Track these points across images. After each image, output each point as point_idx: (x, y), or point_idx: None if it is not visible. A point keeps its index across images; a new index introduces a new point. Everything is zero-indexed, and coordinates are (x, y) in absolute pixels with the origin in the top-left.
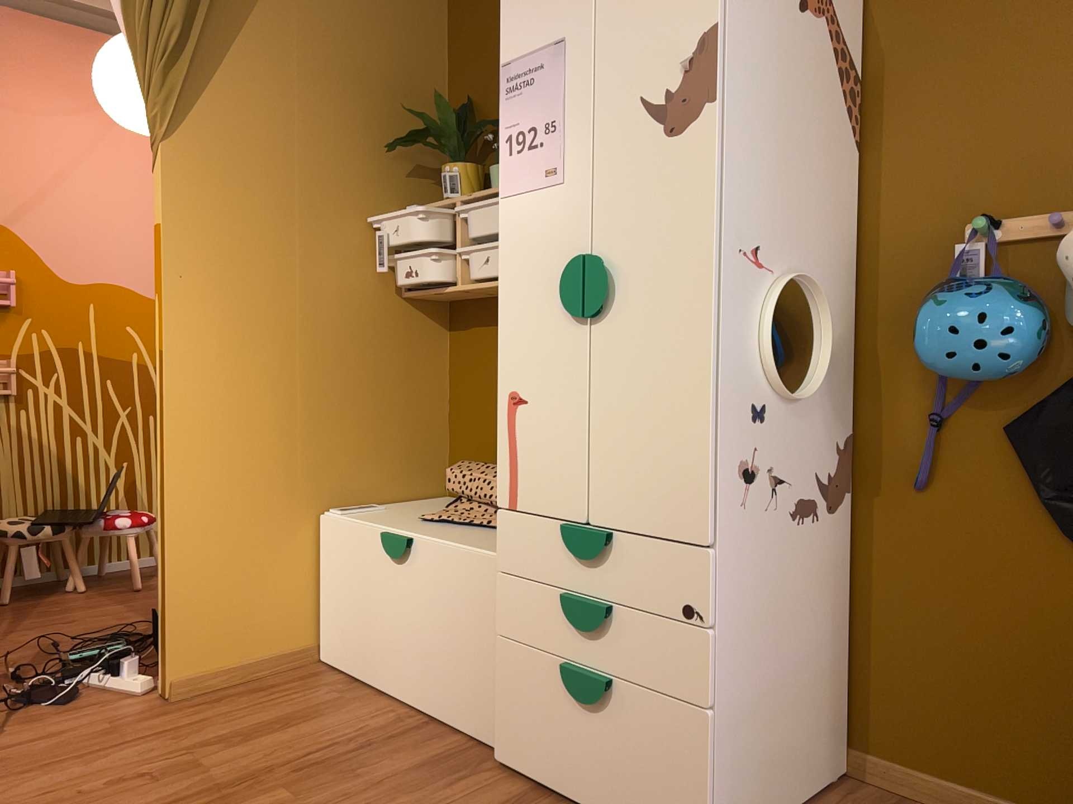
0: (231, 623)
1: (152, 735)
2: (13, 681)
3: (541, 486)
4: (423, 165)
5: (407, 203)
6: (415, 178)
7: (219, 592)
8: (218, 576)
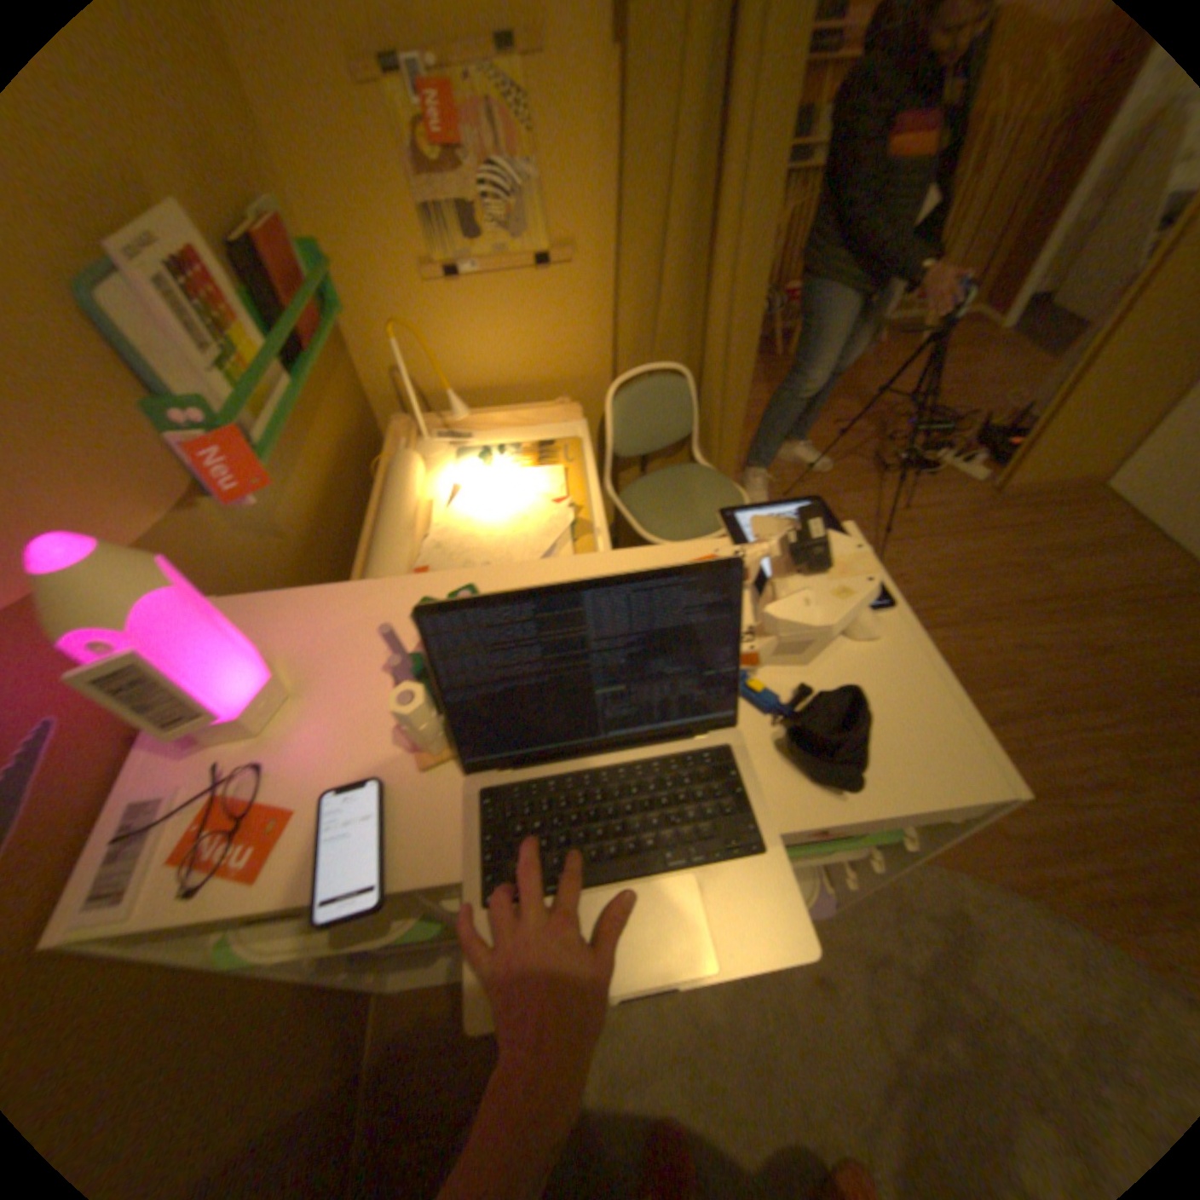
0: (1071, 453)
1: (1008, 526)
2: (892, 441)
3: None
4: None
5: None
6: None
7: (1078, 433)
8: (1087, 422)
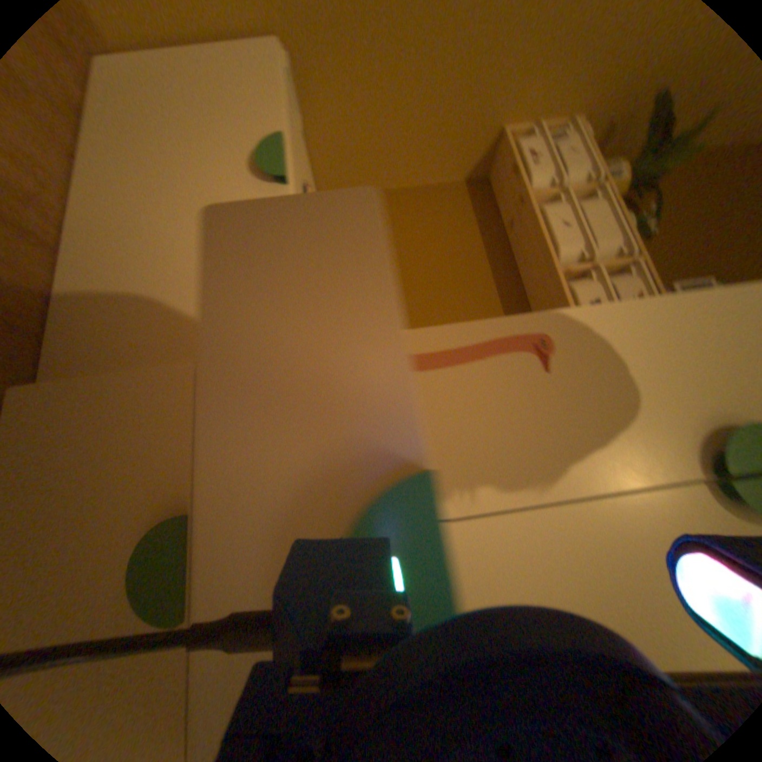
0: None
1: None
2: None
3: (435, 423)
4: (607, 144)
5: (582, 130)
6: (601, 136)
7: None
8: None
